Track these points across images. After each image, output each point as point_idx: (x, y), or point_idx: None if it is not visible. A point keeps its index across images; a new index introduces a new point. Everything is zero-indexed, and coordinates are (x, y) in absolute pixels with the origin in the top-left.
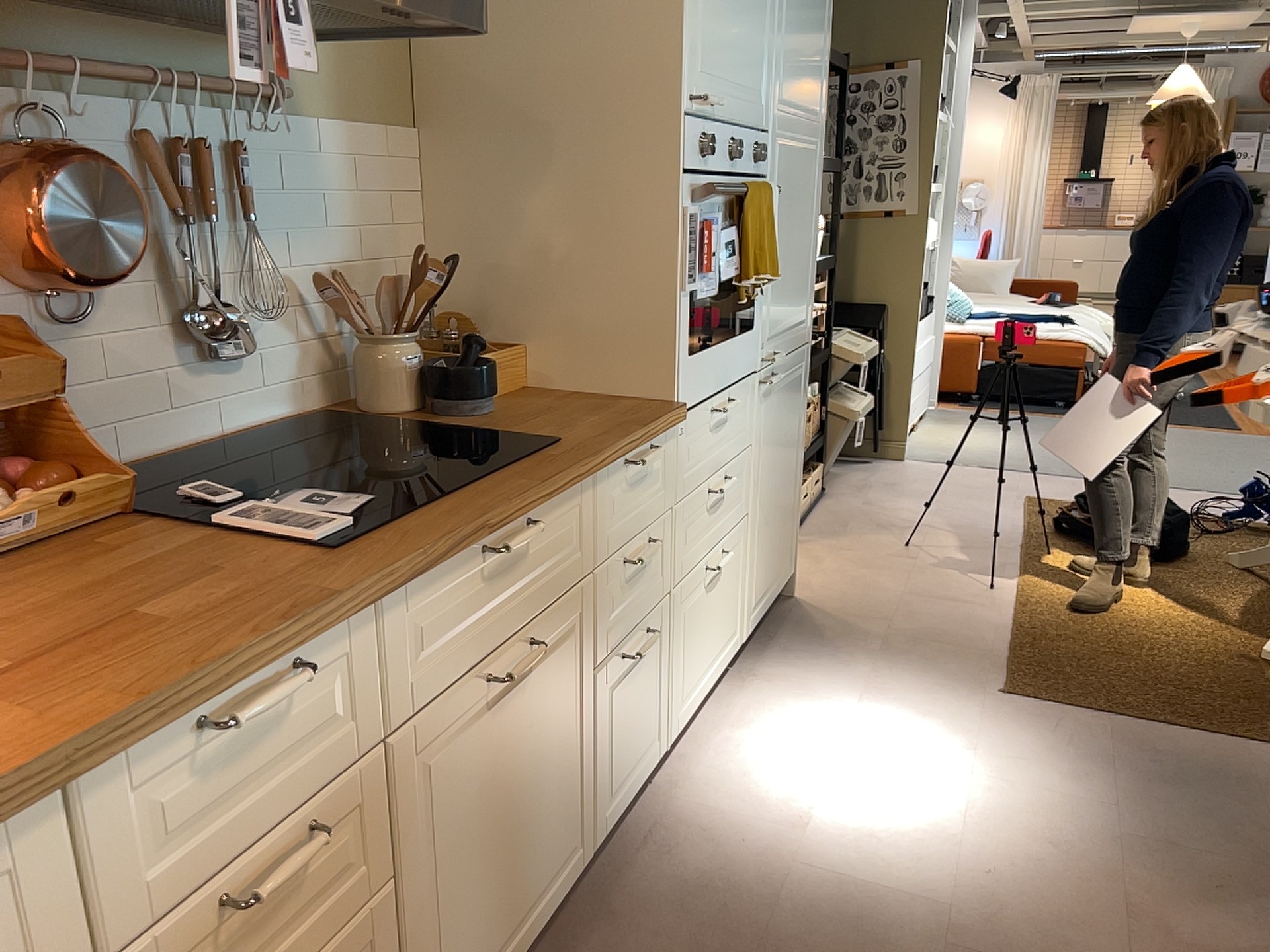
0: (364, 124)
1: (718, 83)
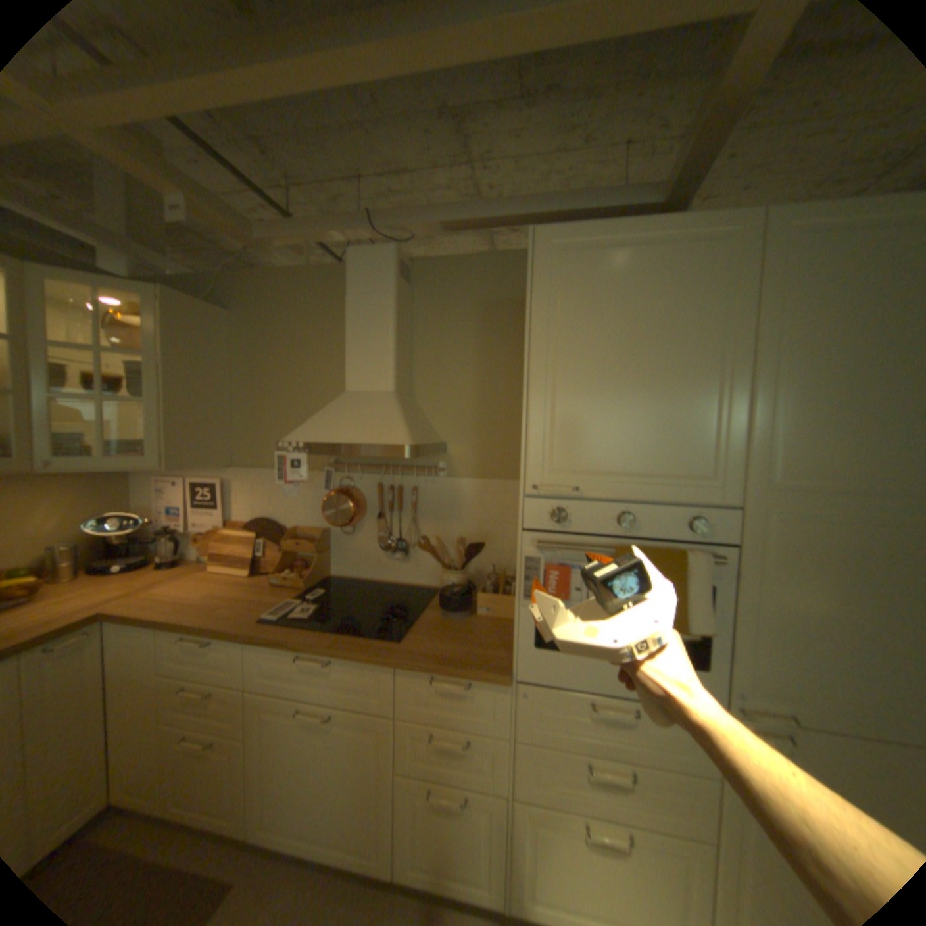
0: (489, 479)
1: (590, 474)
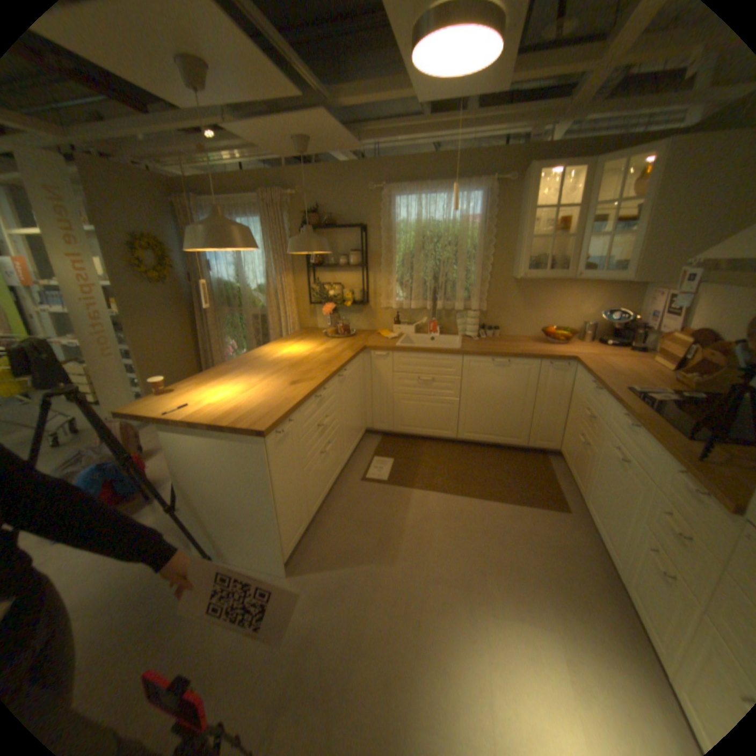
0: None
1: None
